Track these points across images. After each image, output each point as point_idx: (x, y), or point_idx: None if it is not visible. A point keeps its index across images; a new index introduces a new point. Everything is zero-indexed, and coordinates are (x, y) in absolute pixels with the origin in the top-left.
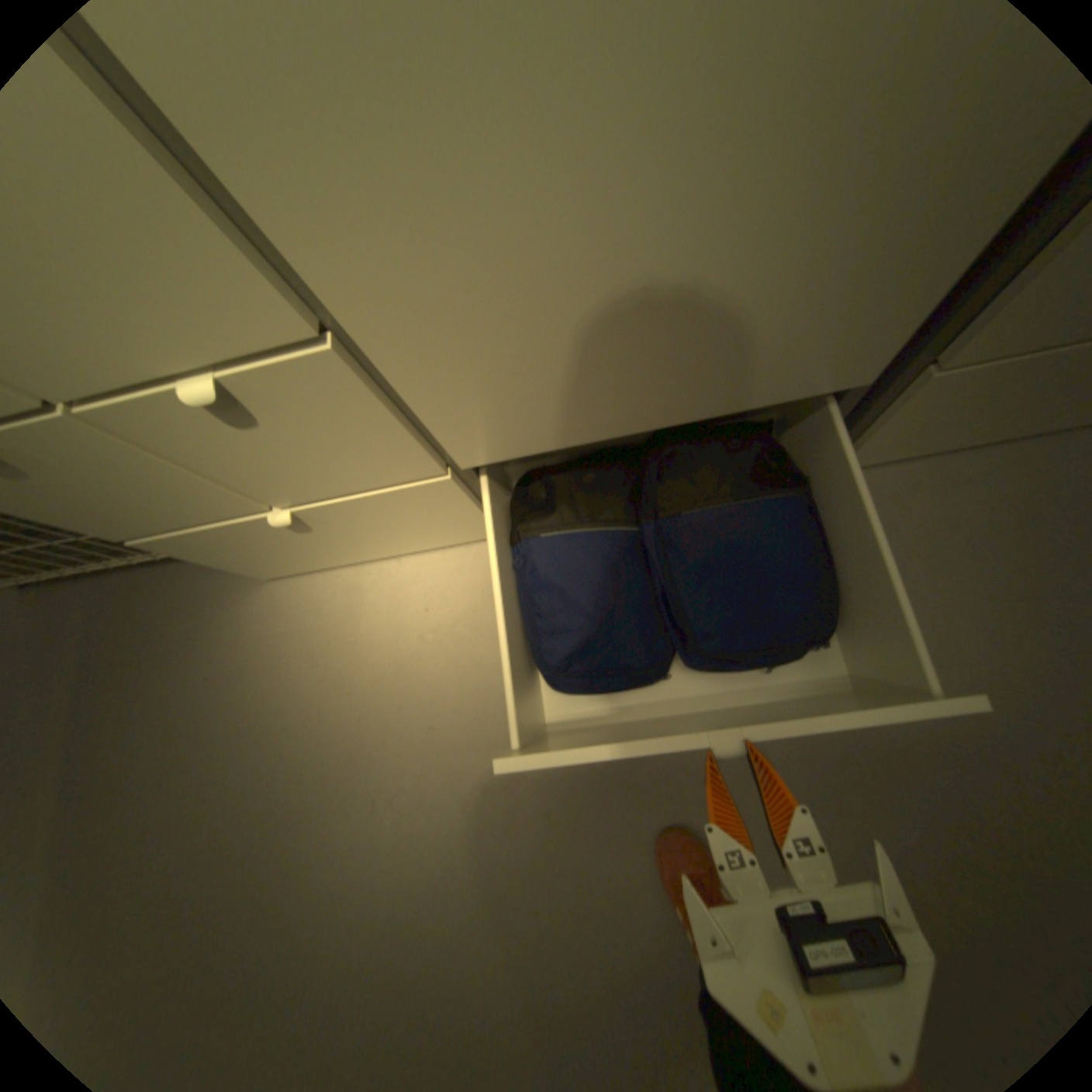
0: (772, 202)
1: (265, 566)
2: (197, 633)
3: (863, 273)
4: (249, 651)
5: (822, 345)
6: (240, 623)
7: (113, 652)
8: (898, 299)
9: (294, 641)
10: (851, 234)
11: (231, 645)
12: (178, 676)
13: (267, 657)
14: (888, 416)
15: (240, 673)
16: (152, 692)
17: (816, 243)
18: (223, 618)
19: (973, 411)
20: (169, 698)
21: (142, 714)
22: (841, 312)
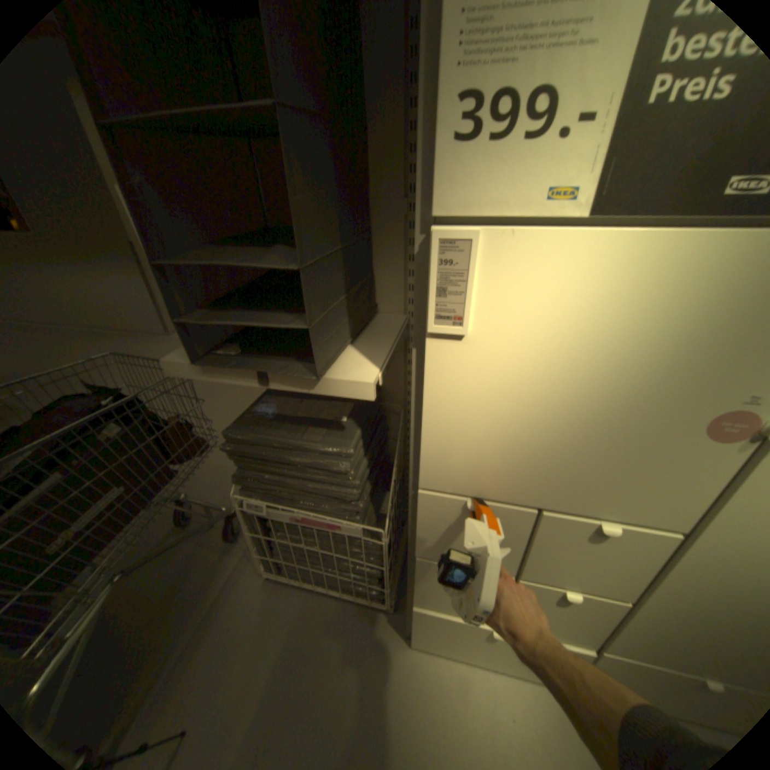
0: None
1: (432, 642)
2: (361, 663)
3: None
4: (392, 694)
5: None
6: (389, 670)
7: (306, 650)
8: None
9: (422, 701)
10: None
11: (381, 683)
12: (343, 690)
13: (403, 705)
14: None
15: (383, 709)
16: (323, 693)
17: None
18: (379, 660)
19: None
20: (333, 705)
21: (313, 708)
22: None
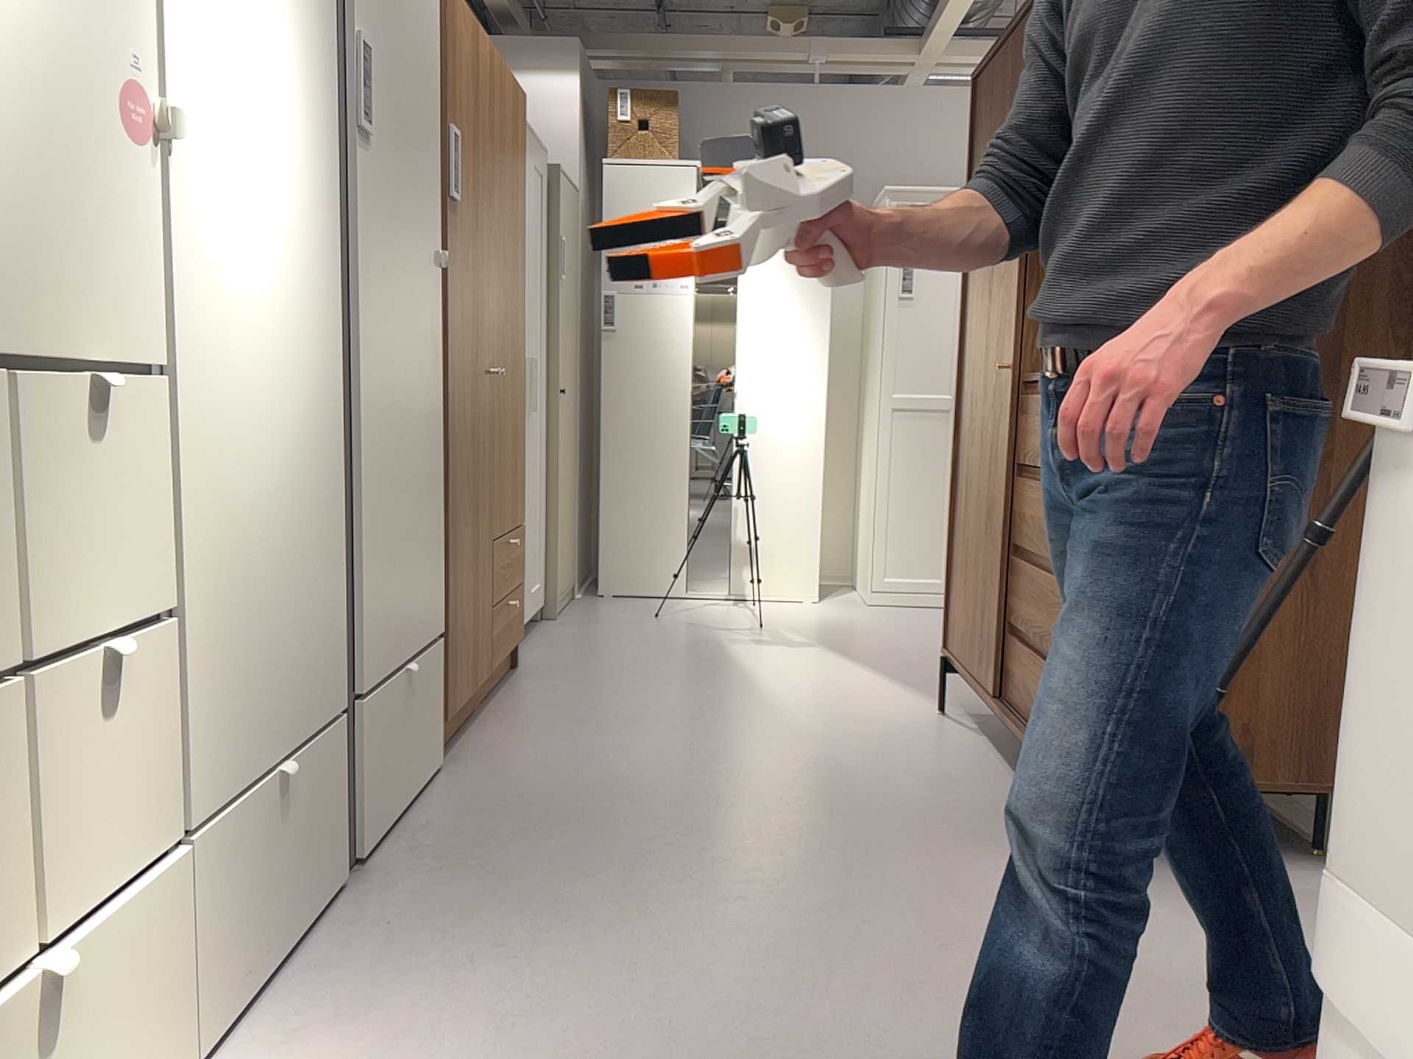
0: (291, 559)
1: None
2: None
3: (319, 608)
4: None
5: (320, 666)
6: None
7: None
8: (332, 630)
9: None
10: (311, 582)
11: None
12: None
13: None
14: (357, 766)
15: None
16: None
17: (304, 585)
18: None
19: (384, 758)
20: None
21: None
22: (319, 637)
